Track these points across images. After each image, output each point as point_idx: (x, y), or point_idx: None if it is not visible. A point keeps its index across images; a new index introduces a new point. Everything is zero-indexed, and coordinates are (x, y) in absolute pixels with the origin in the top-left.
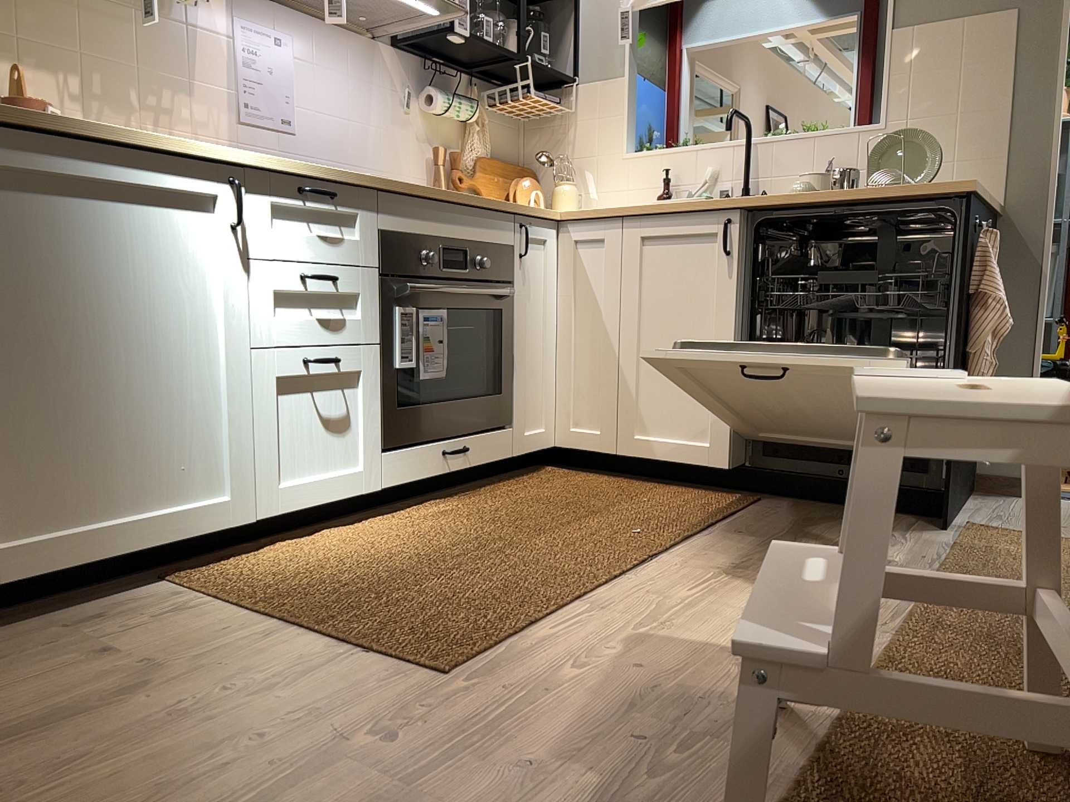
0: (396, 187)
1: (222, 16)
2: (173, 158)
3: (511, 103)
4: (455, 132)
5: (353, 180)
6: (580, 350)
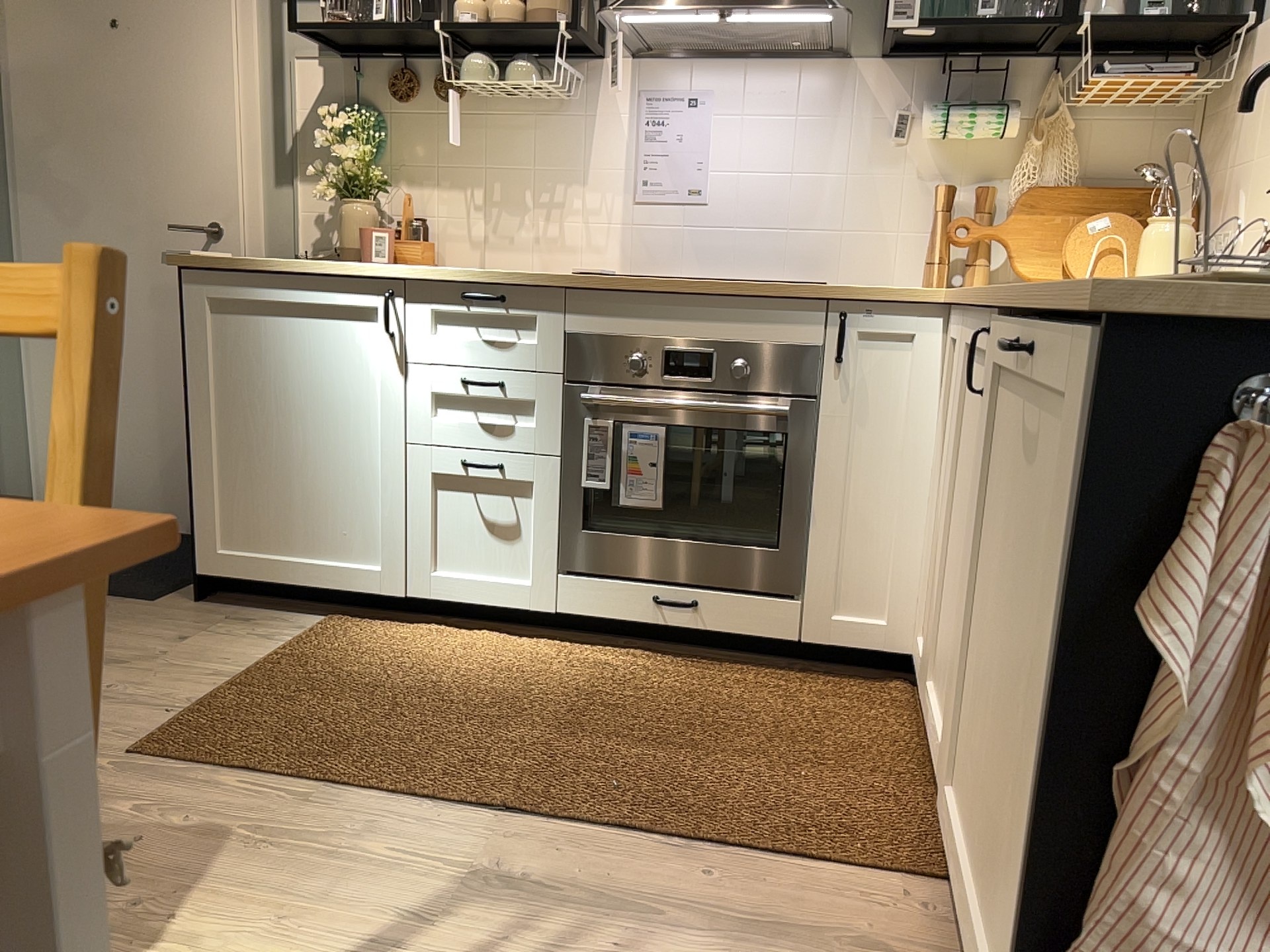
0: (584, 283)
1: (620, 91)
2: (335, 278)
3: (1082, 94)
4: (1002, 154)
5: (522, 280)
6: (939, 522)
